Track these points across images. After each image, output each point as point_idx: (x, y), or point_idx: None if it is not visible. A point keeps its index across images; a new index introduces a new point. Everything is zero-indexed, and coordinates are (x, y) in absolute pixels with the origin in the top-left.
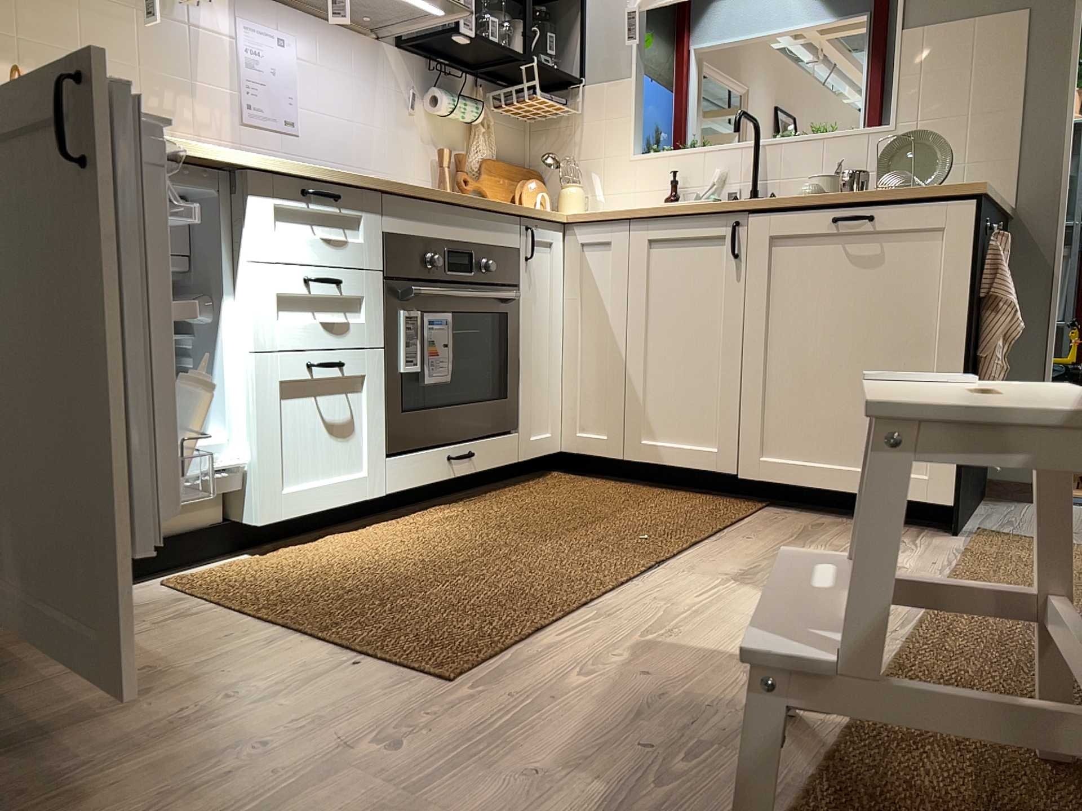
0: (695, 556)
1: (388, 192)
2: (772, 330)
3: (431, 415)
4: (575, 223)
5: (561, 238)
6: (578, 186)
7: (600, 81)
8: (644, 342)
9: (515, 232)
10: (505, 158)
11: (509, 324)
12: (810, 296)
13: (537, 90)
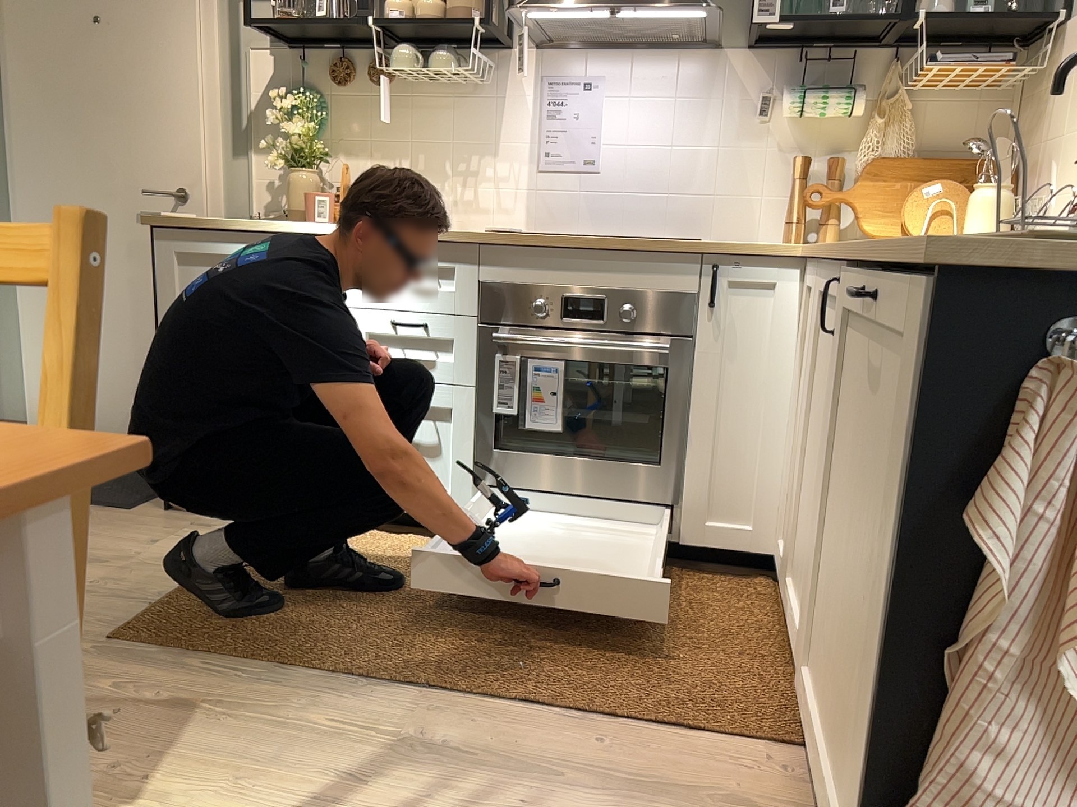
0: (471, 706)
1: (483, 245)
2: (831, 473)
3: (536, 461)
4: (804, 264)
5: (793, 281)
6: (1003, 189)
7: (1075, 14)
8: (802, 443)
9: (688, 276)
10: (946, 151)
11: (669, 385)
12: (850, 432)
13: (918, 61)
